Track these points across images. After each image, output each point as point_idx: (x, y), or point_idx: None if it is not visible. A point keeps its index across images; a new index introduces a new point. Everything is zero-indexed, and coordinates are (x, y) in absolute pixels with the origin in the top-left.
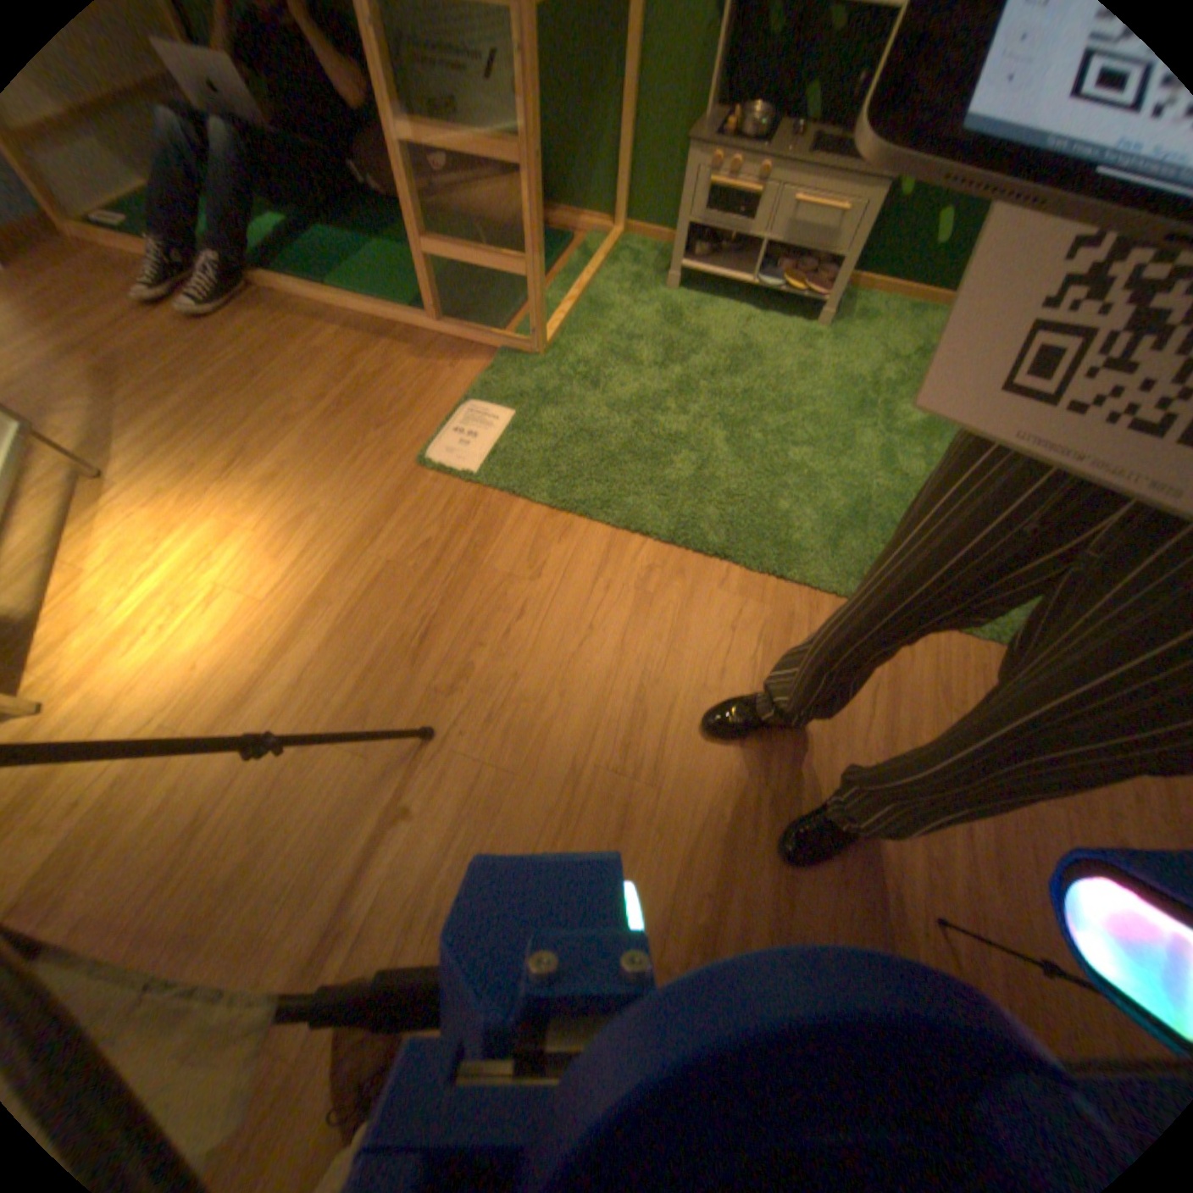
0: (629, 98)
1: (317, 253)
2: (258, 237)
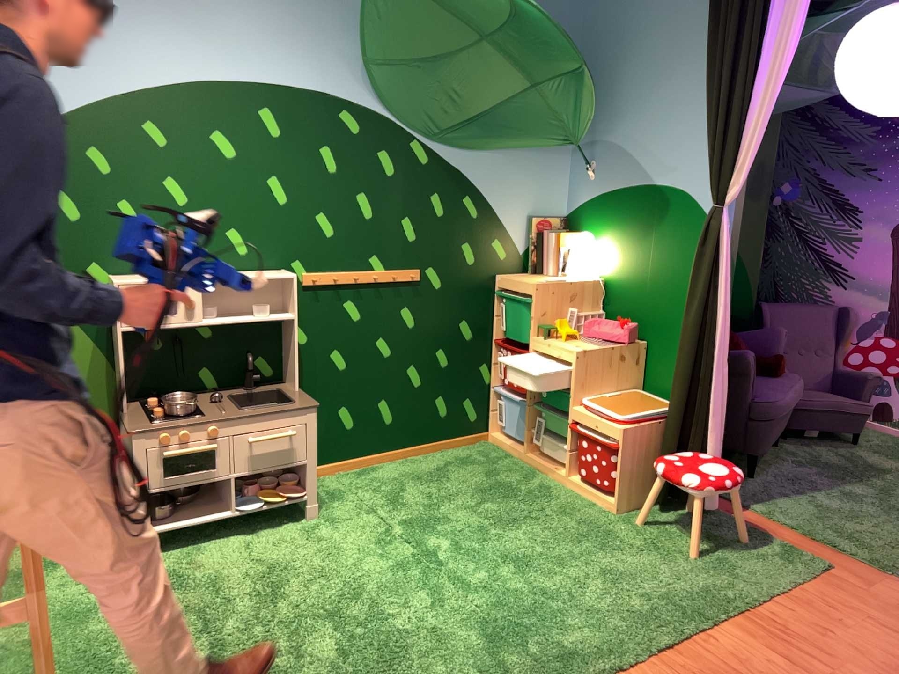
0: None
1: None
2: None
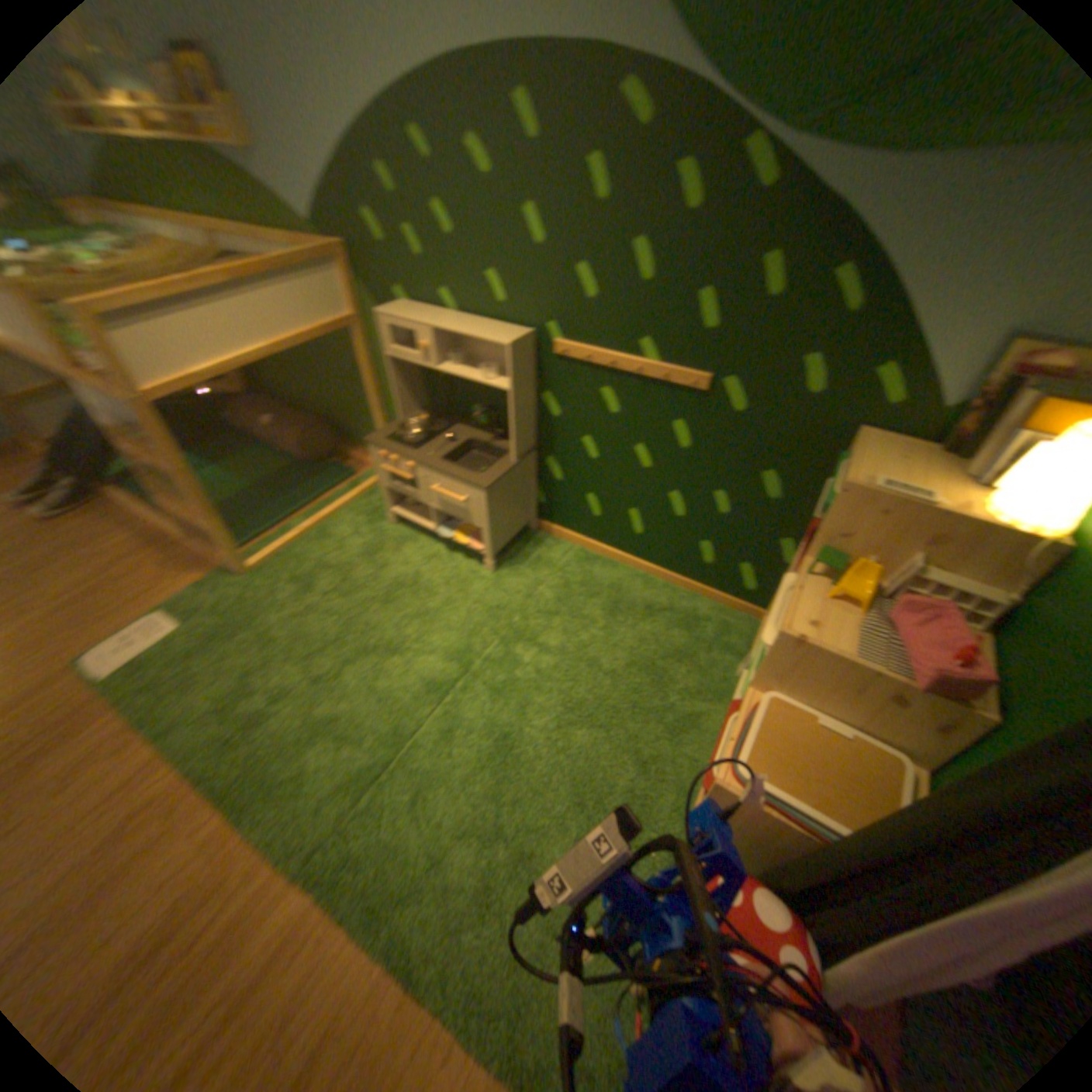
0: (377, 400)
1: None
2: None
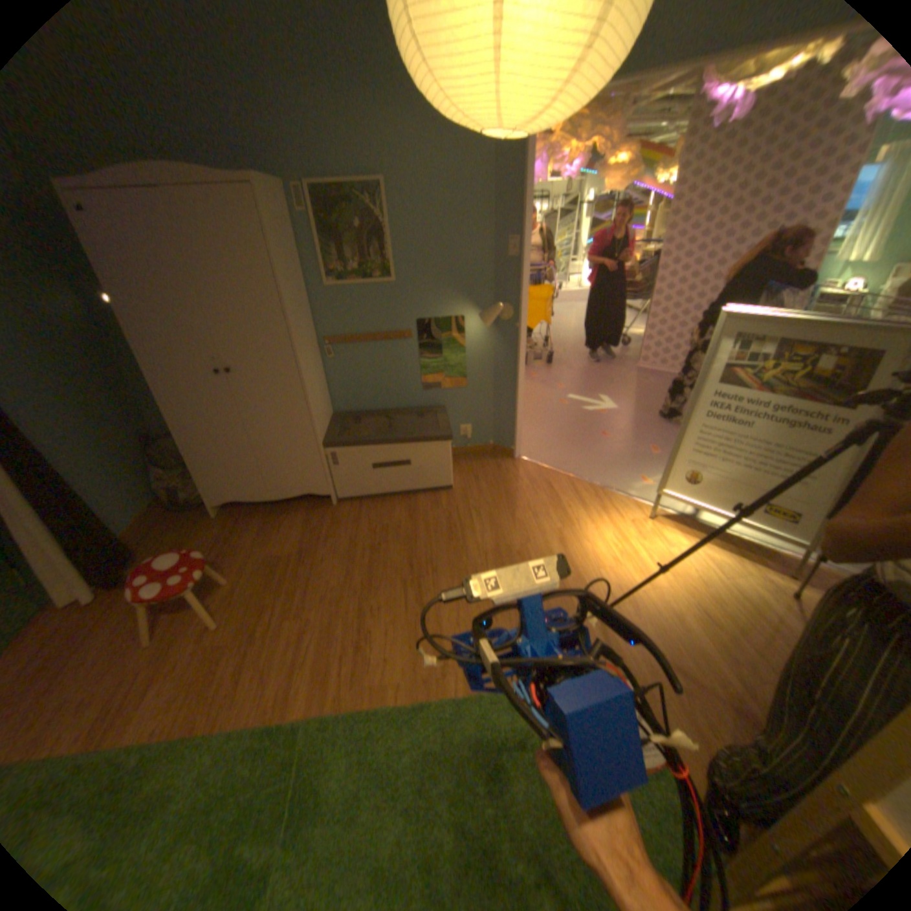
0: None
1: None
2: None
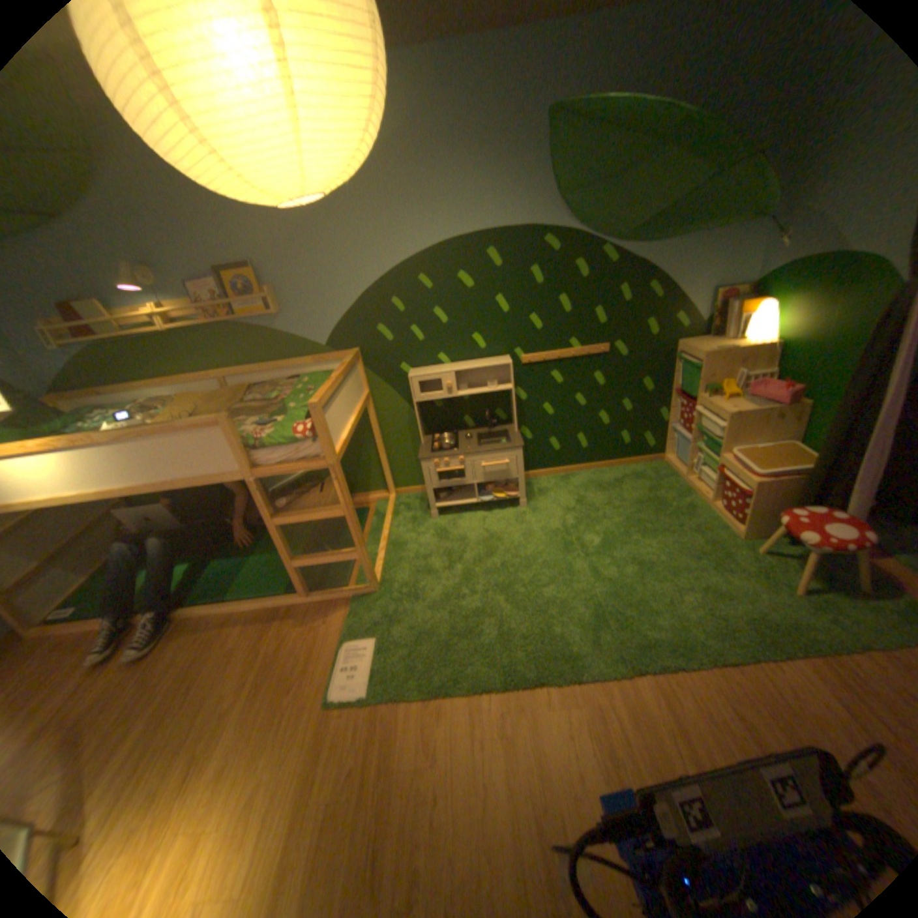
0: (381, 446)
1: (217, 581)
2: (175, 585)
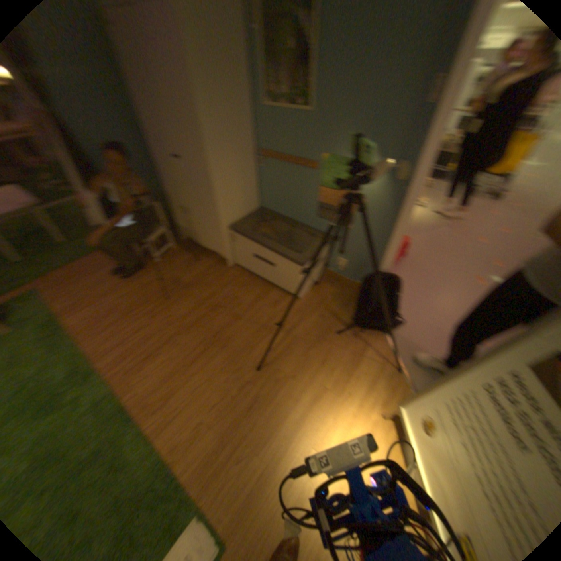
0: None
1: None
2: None
